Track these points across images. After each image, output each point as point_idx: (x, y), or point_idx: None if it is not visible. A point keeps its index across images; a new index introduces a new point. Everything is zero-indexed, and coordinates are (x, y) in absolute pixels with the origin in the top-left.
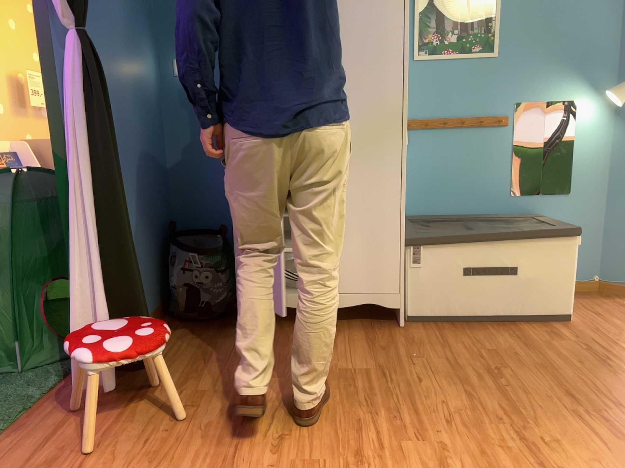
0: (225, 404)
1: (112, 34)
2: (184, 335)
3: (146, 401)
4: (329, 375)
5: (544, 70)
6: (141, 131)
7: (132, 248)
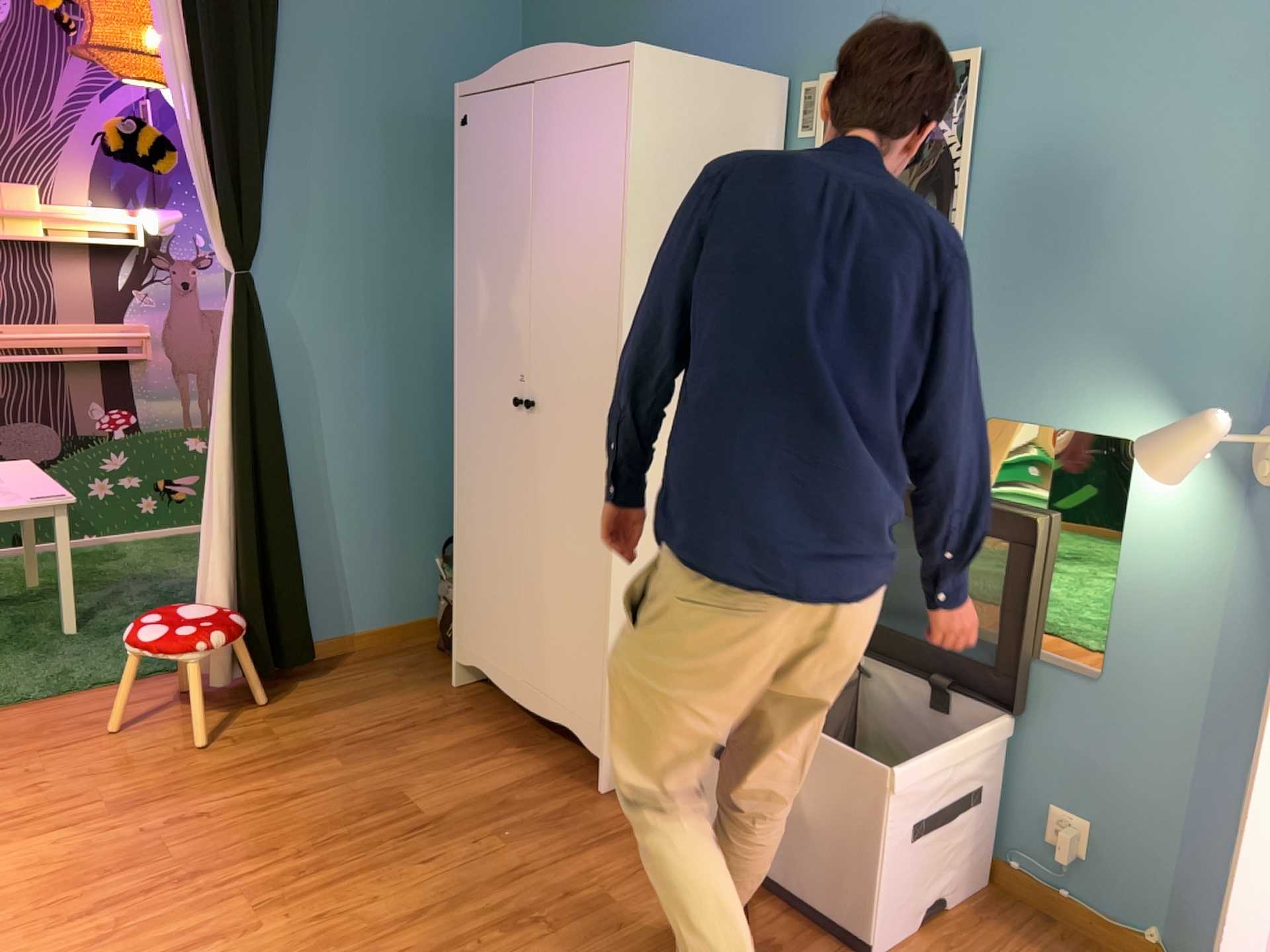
0: (252, 758)
1: (373, 251)
2: (395, 667)
3: (223, 717)
4: (379, 793)
5: (1058, 351)
6: (432, 371)
7: (279, 532)
